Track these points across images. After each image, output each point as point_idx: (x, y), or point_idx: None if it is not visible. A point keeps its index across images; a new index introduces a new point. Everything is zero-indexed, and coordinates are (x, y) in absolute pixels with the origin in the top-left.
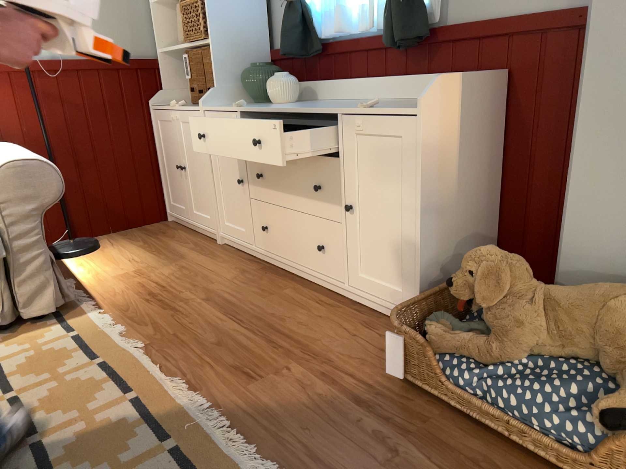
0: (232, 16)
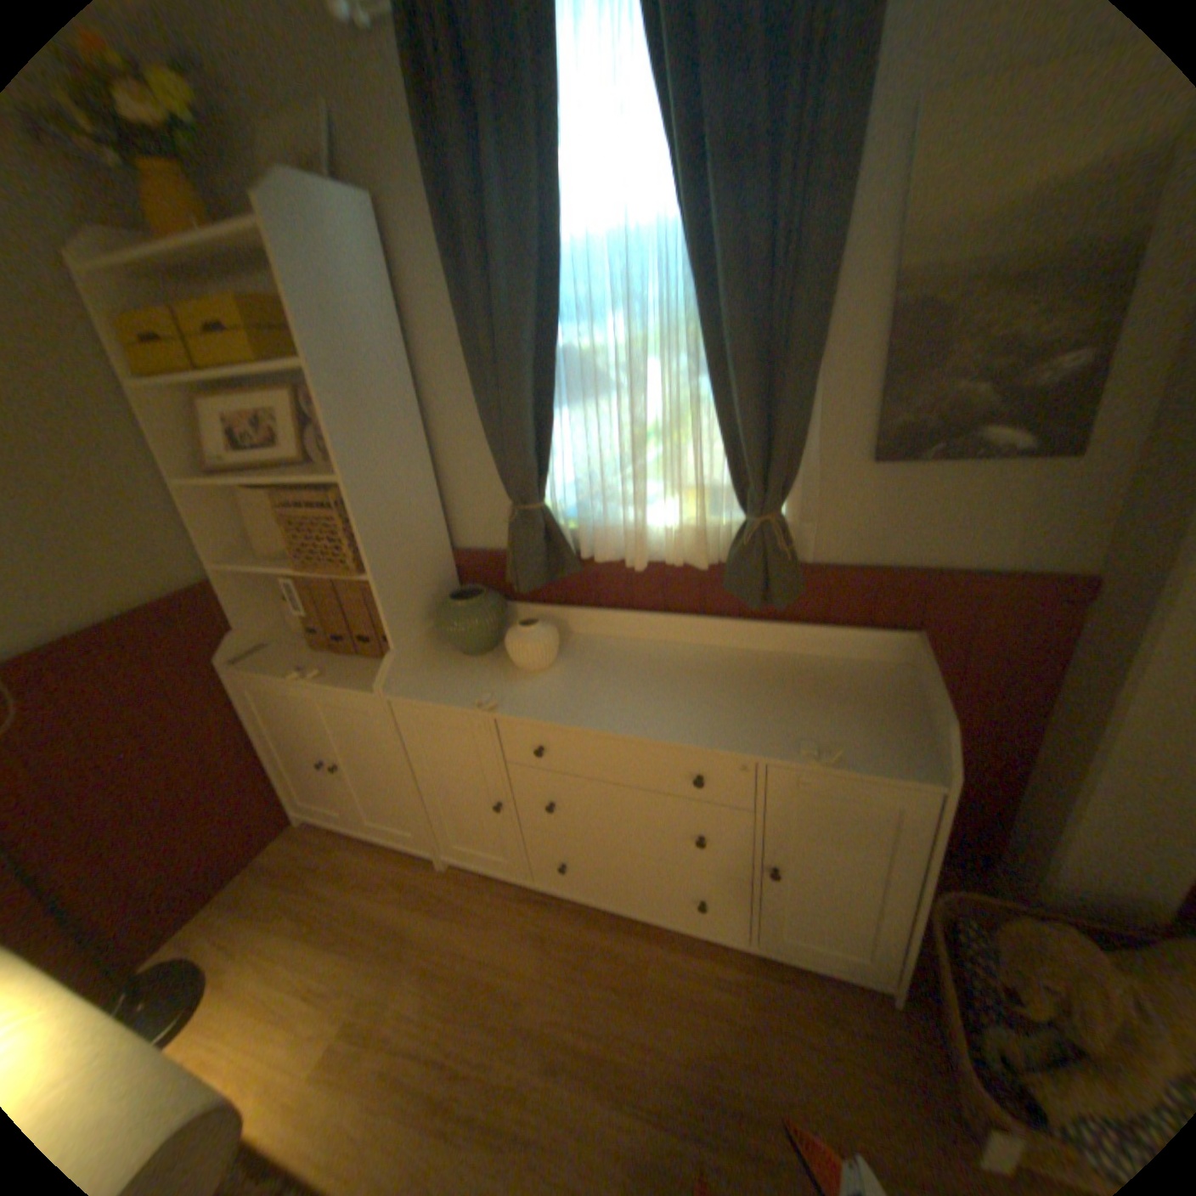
0: (397, 517)
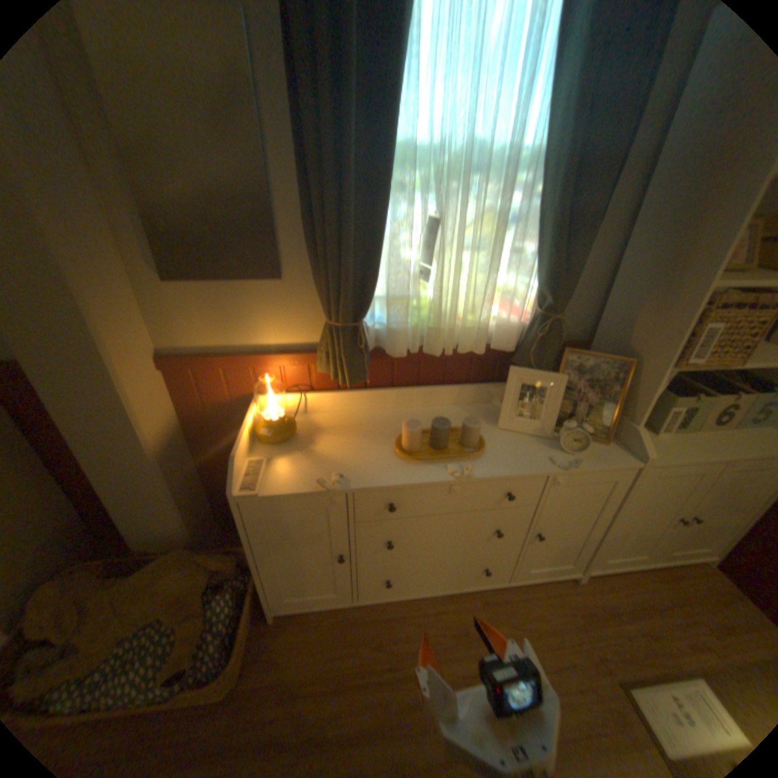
0: None
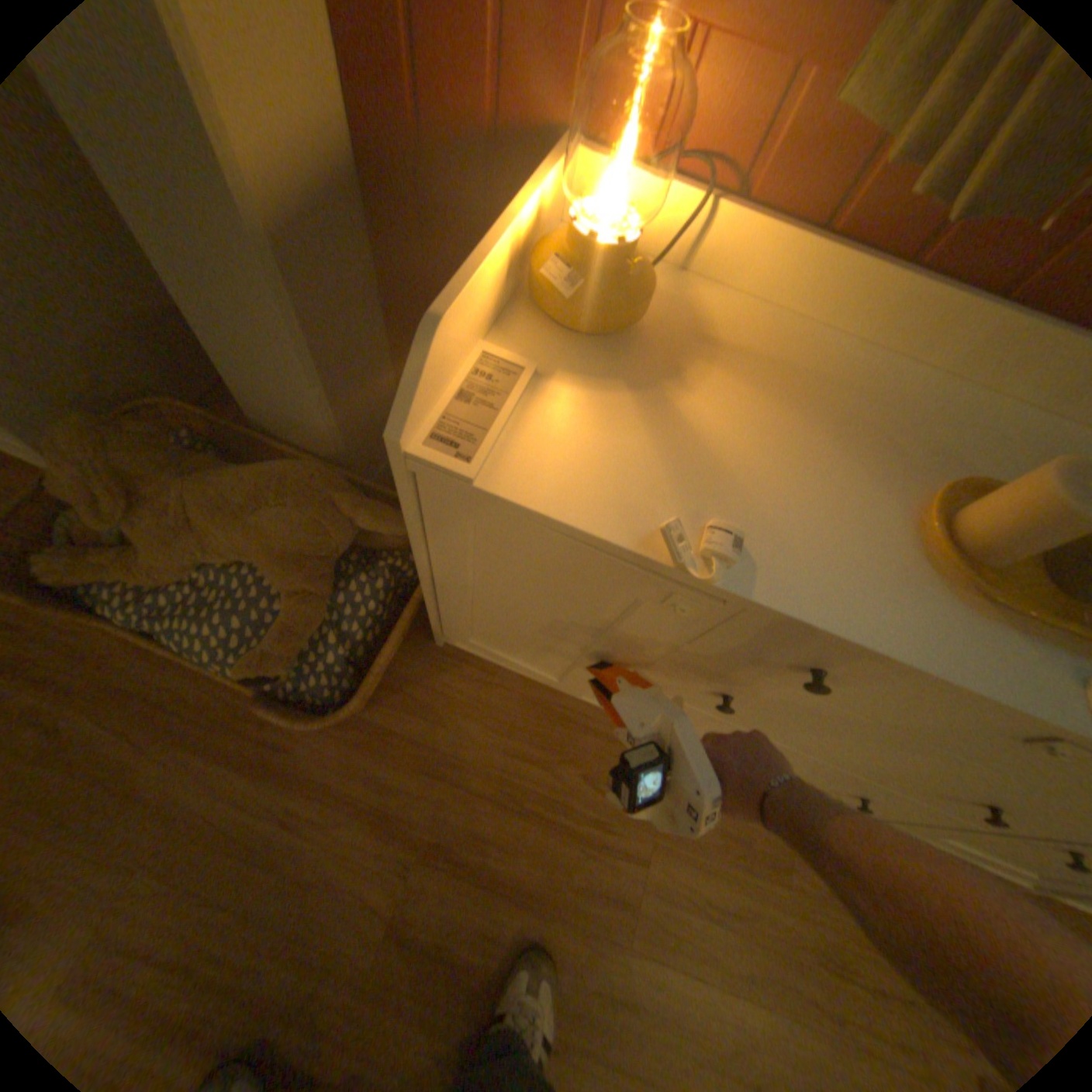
0: None
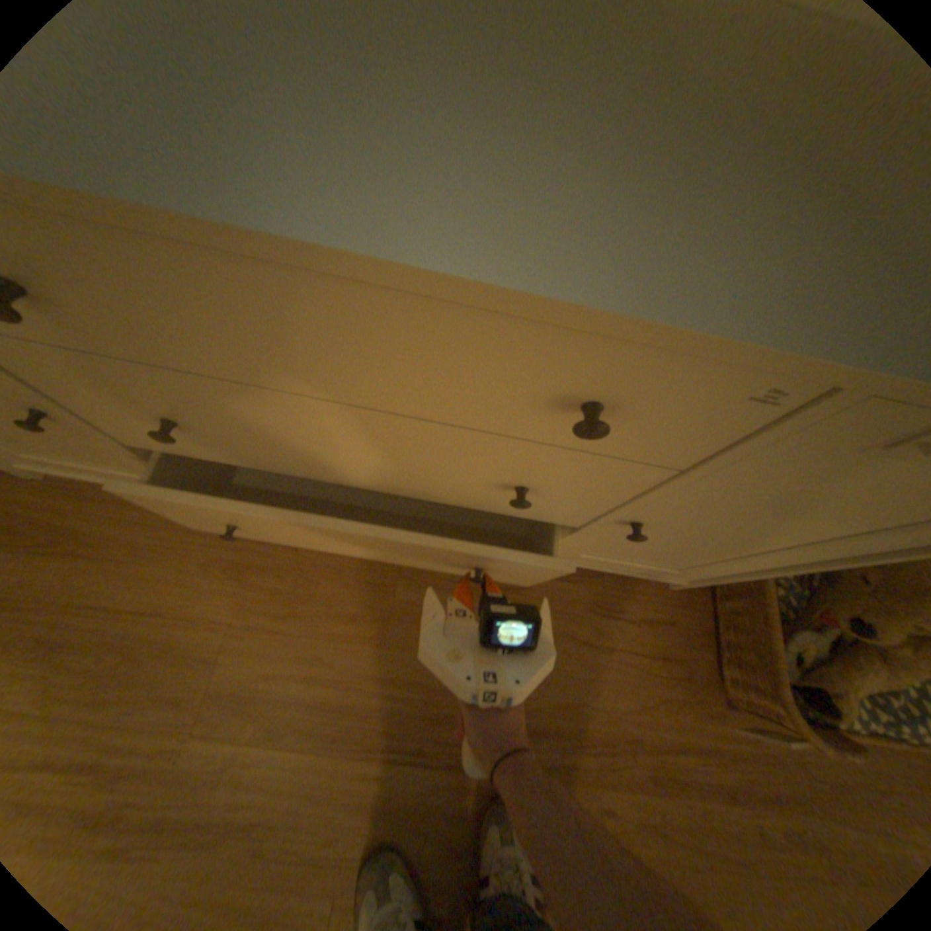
0: None
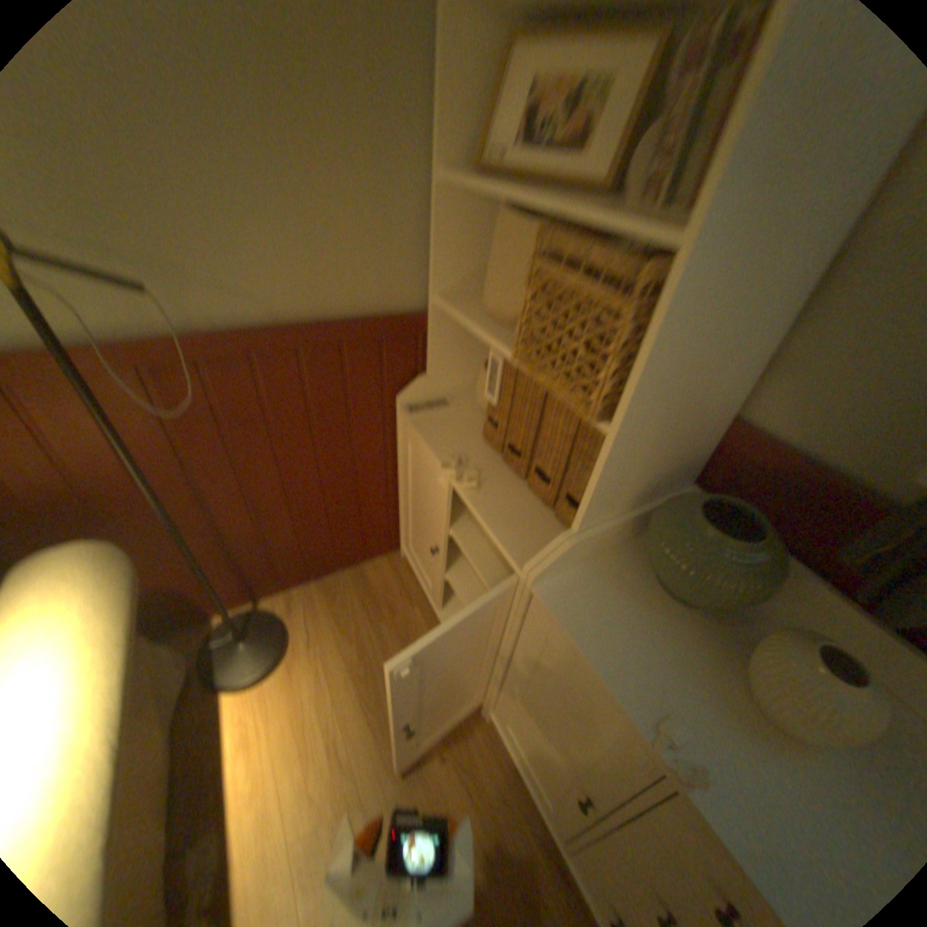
0: (721, 350)
